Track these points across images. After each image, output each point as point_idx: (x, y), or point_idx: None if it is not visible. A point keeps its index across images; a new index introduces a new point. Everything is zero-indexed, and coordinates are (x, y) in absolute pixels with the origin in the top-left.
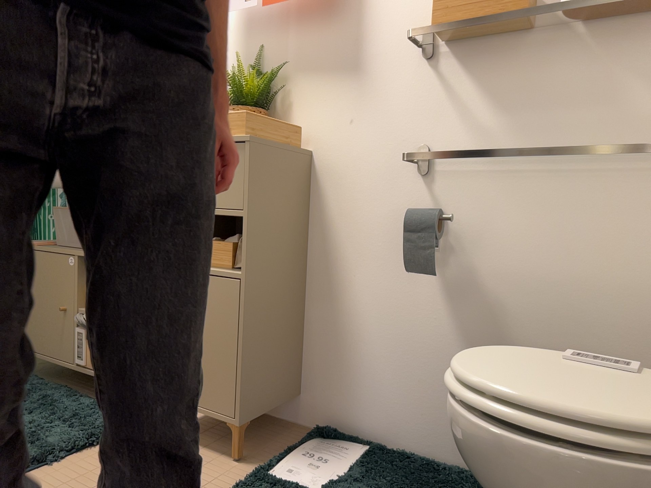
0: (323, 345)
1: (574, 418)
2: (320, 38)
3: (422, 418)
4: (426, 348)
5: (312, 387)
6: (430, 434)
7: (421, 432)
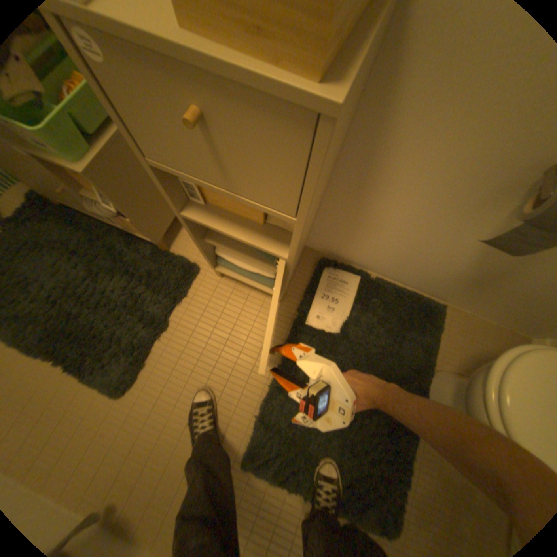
0: (338, 220)
1: None
2: None
3: (405, 270)
4: (438, 251)
5: (320, 235)
6: (406, 276)
7: (399, 274)
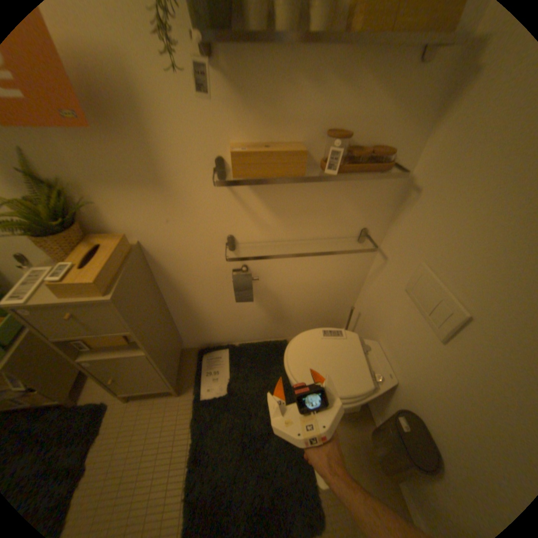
0: (188, 323)
1: (346, 397)
2: (102, 148)
3: (247, 332)
4: (245, 313)
5: (188, 337)
6: (251, 335)
7: (247, 335)
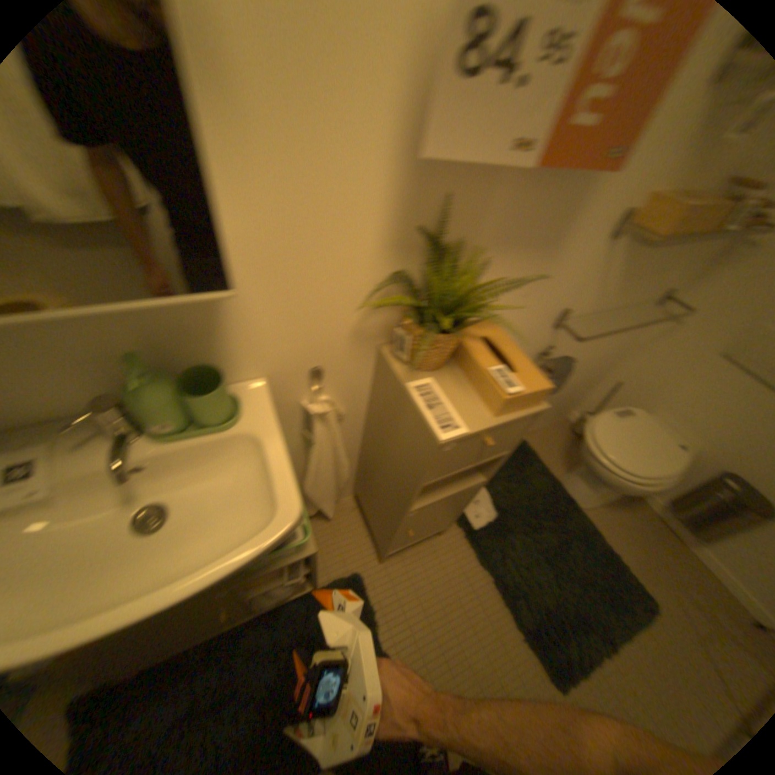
0: None
1: (677, 475)
2: (538, 195)
3: None
4: None
5: None
6: None
7: None
